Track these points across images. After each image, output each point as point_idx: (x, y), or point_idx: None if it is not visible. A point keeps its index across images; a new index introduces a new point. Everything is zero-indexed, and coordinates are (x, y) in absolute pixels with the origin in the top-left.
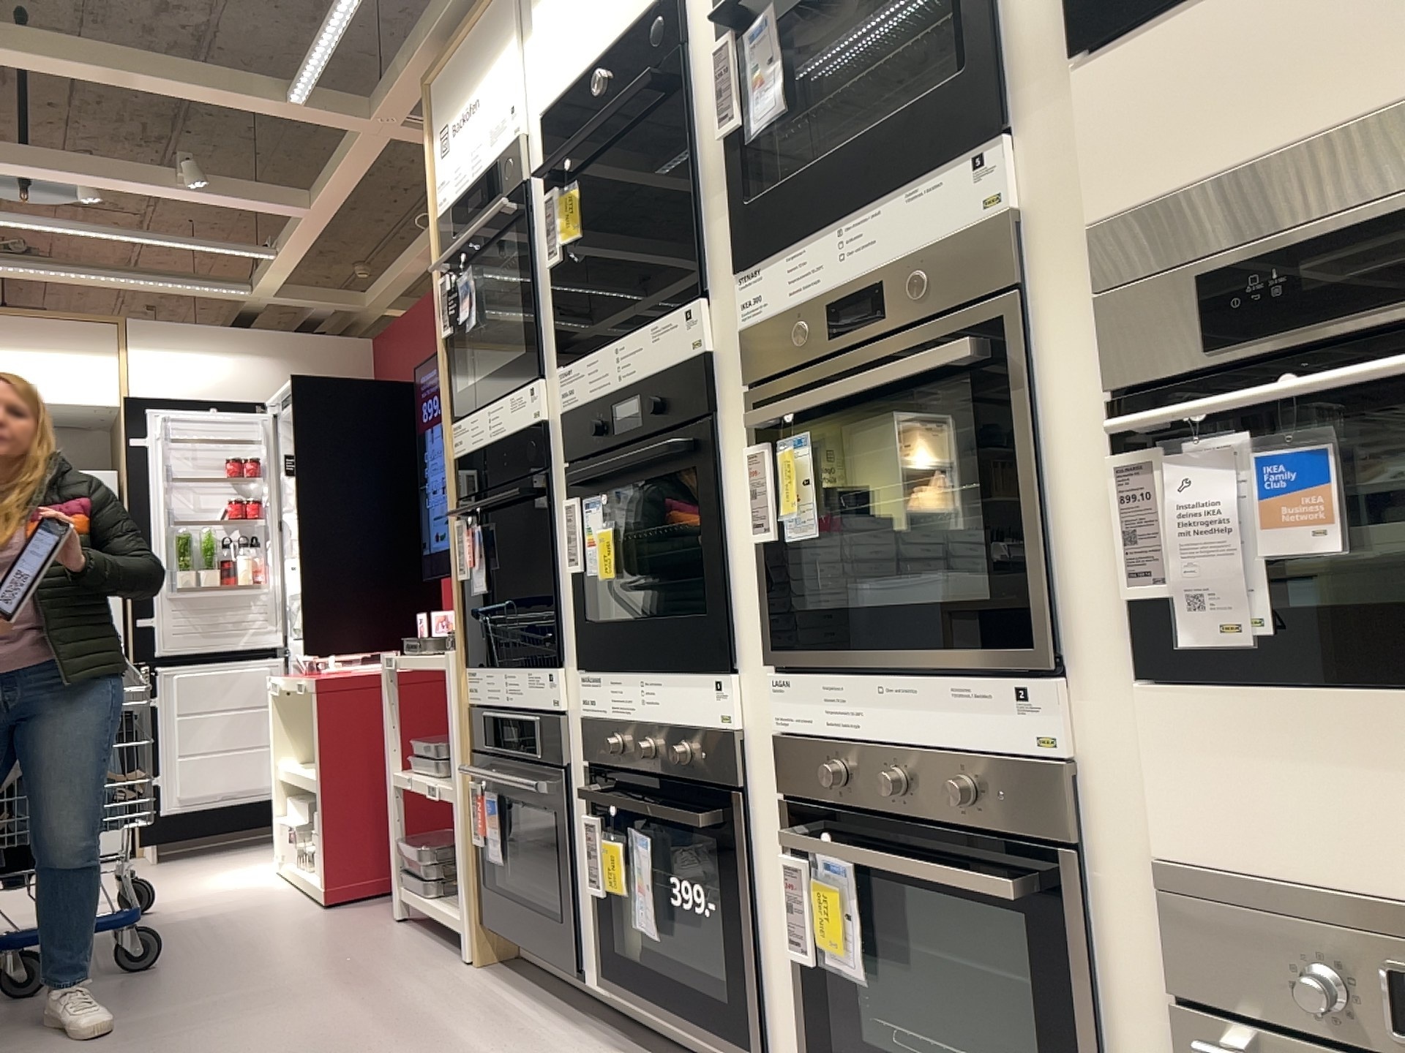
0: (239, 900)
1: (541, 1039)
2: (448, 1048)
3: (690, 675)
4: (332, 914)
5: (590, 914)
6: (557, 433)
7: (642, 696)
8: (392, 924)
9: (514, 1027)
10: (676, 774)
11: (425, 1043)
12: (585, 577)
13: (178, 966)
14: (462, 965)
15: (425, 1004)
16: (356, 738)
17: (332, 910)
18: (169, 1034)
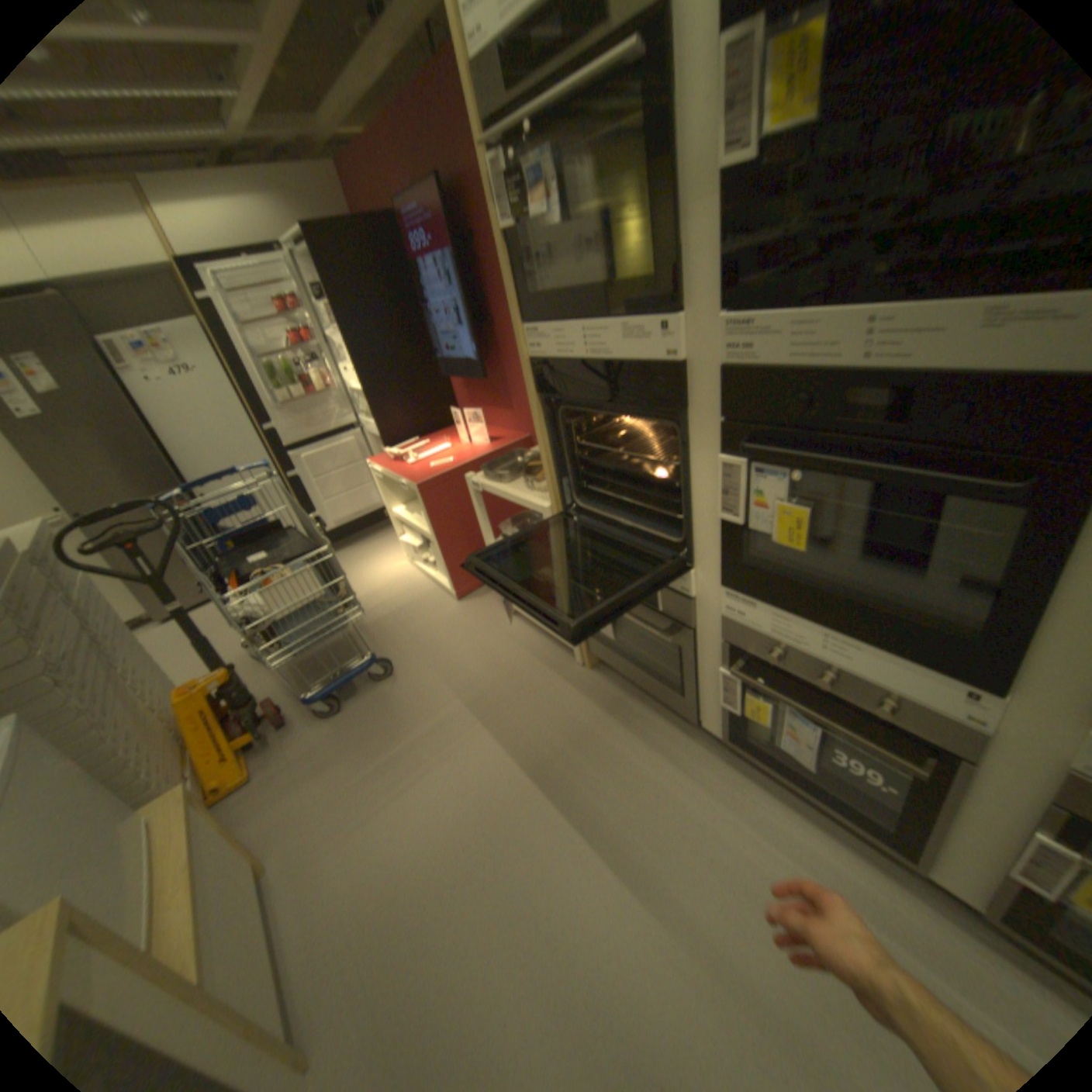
0: (402, 598)
1: (680, 760)
2: (626, 772)
3: (922, 665)
4: (465, 611)
5: (712, 704)
6: (705, 380)
7: (826, 643)
8: (508, 622)
9: (654, 745)
10: (867, 709)
11: (608, 767)
12: (744, 527)
13: (405, 676)
14: (579, 670)
15: (582, 719)
16: (449, 514)
17: (464, 607)
18: (441, 761)
